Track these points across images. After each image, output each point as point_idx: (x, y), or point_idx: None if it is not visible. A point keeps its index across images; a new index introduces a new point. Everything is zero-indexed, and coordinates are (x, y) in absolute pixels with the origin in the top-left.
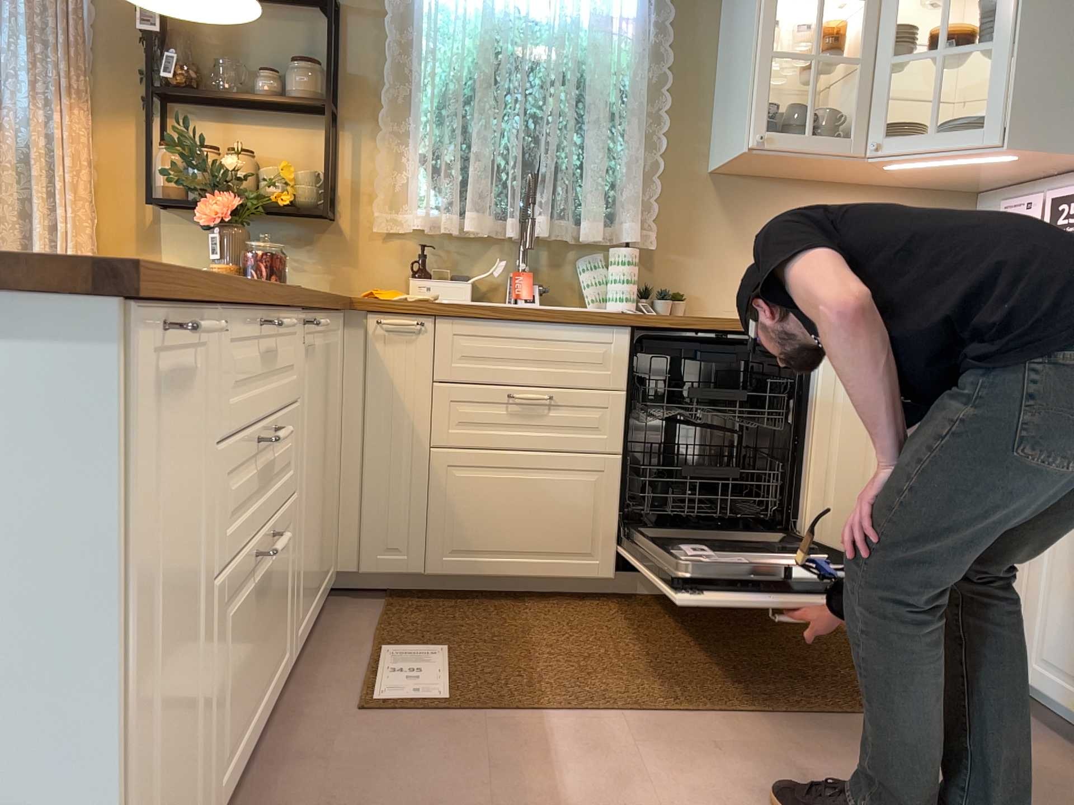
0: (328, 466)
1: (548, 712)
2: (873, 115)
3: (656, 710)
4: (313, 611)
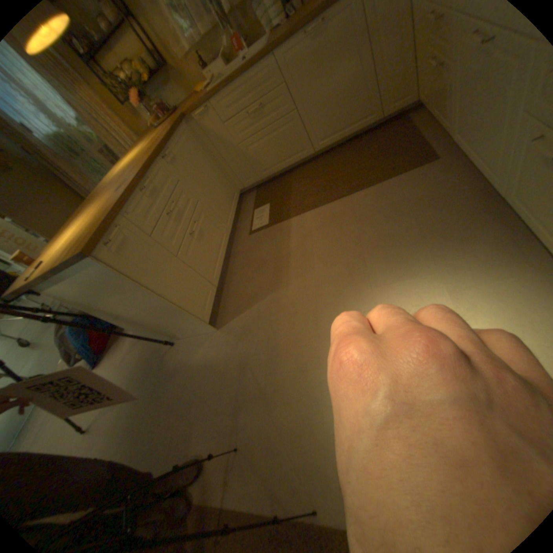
0: (212, 172)
1: (292, 216)
2: None
3: (321, 203)
4: (233, 211)
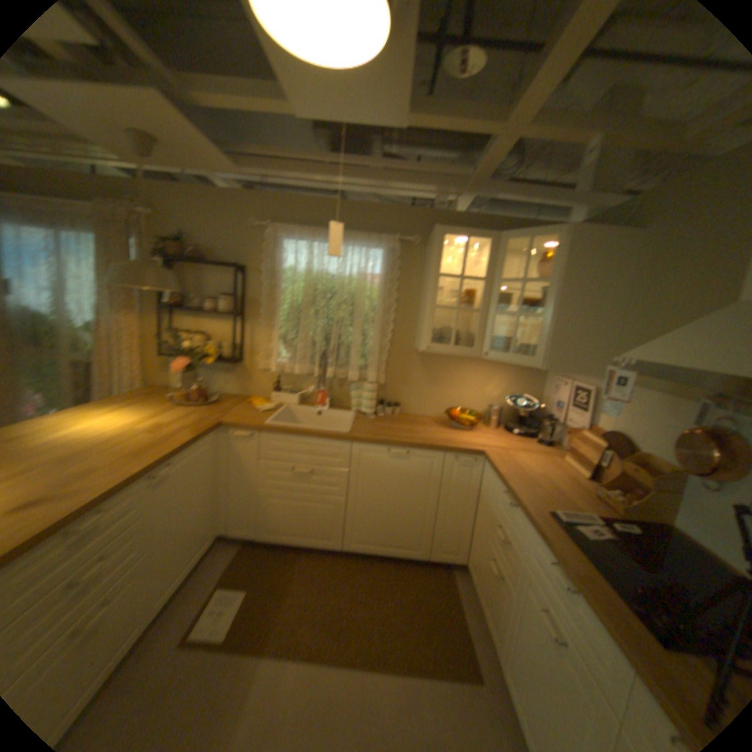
0: (195, 509)
1: (263, 660)
2: (484, 339)
3: (316, 664)
4: (179, 580)
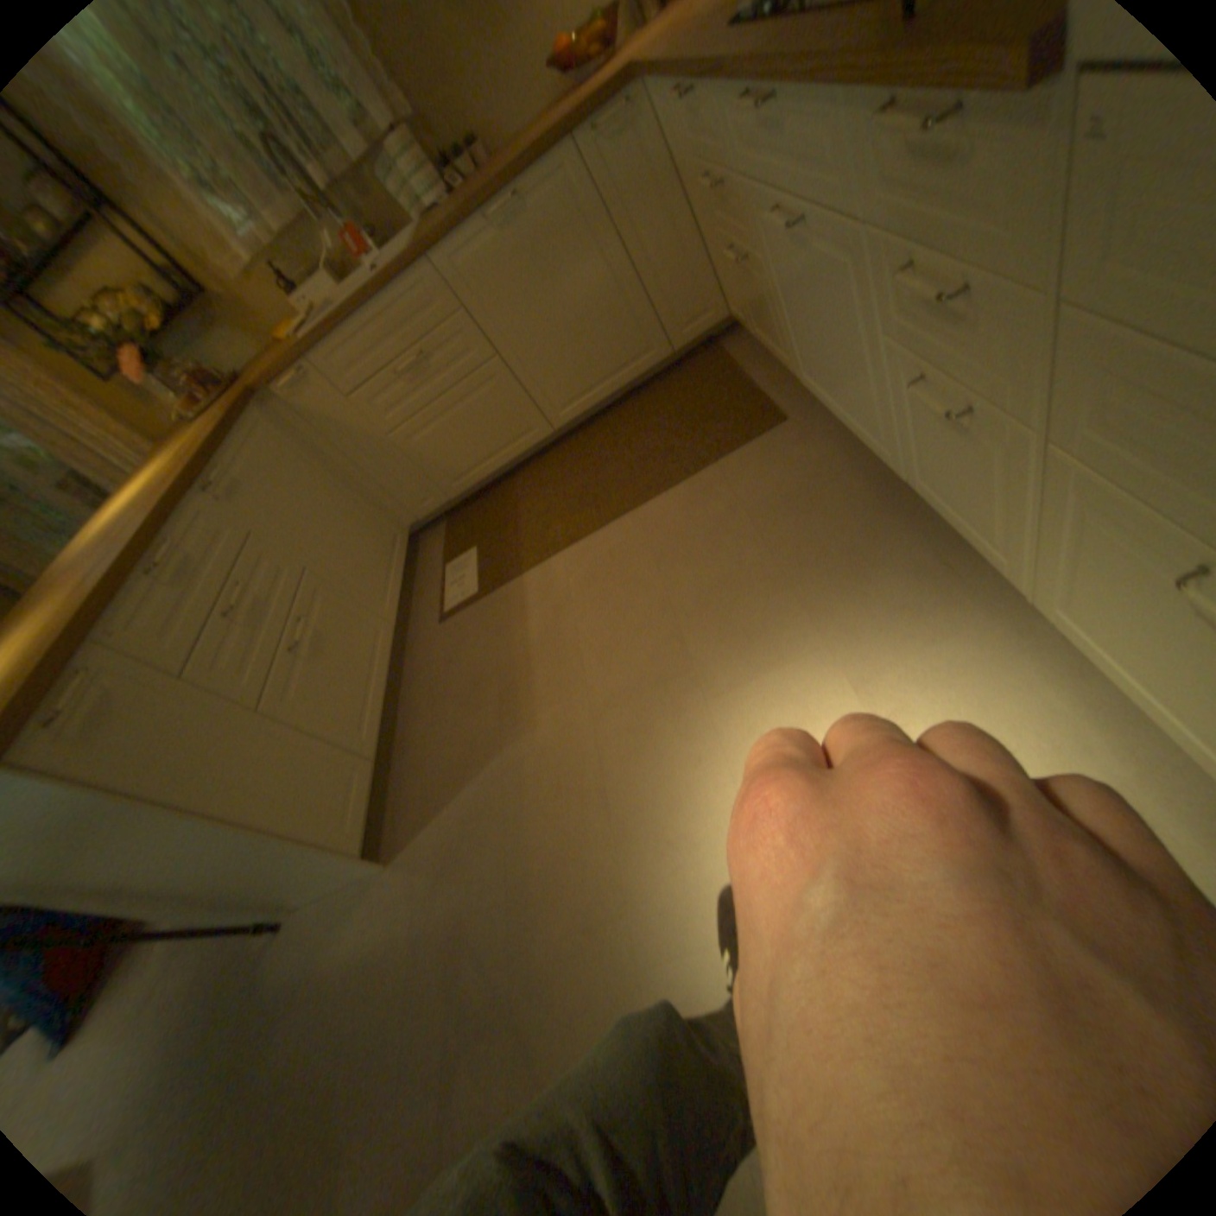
0: (337, 500)
1: (527, 568)
2: None
3: (582, 534)
4: (398, 575)
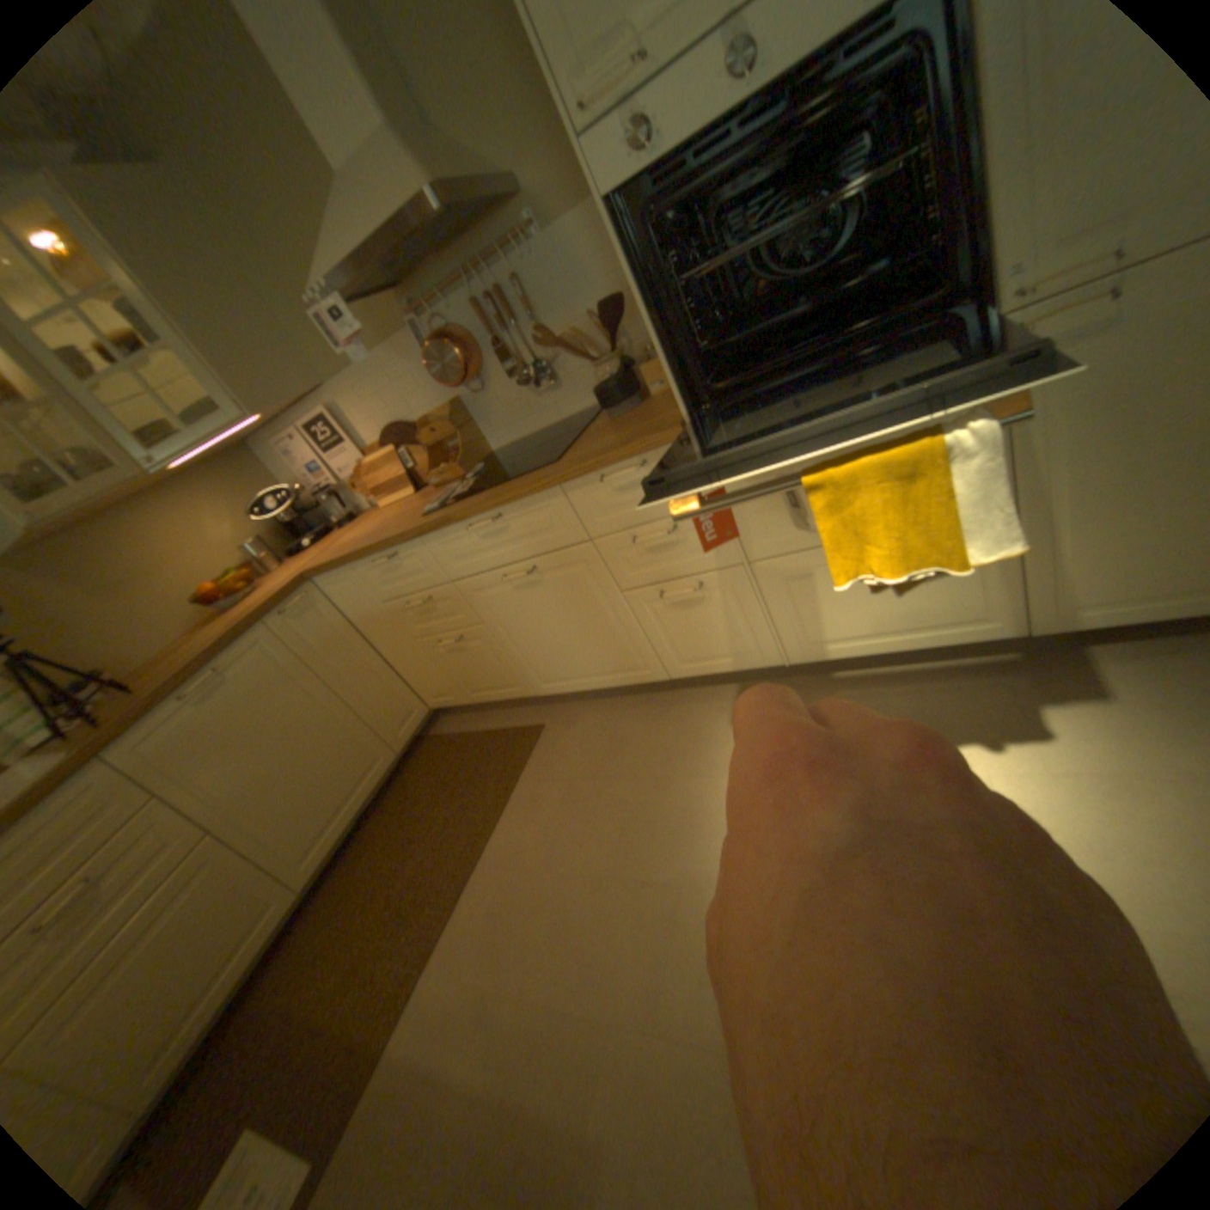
0: None
1: (383, 1043)
2: (119, 436)
3: (433, 938)
4: None
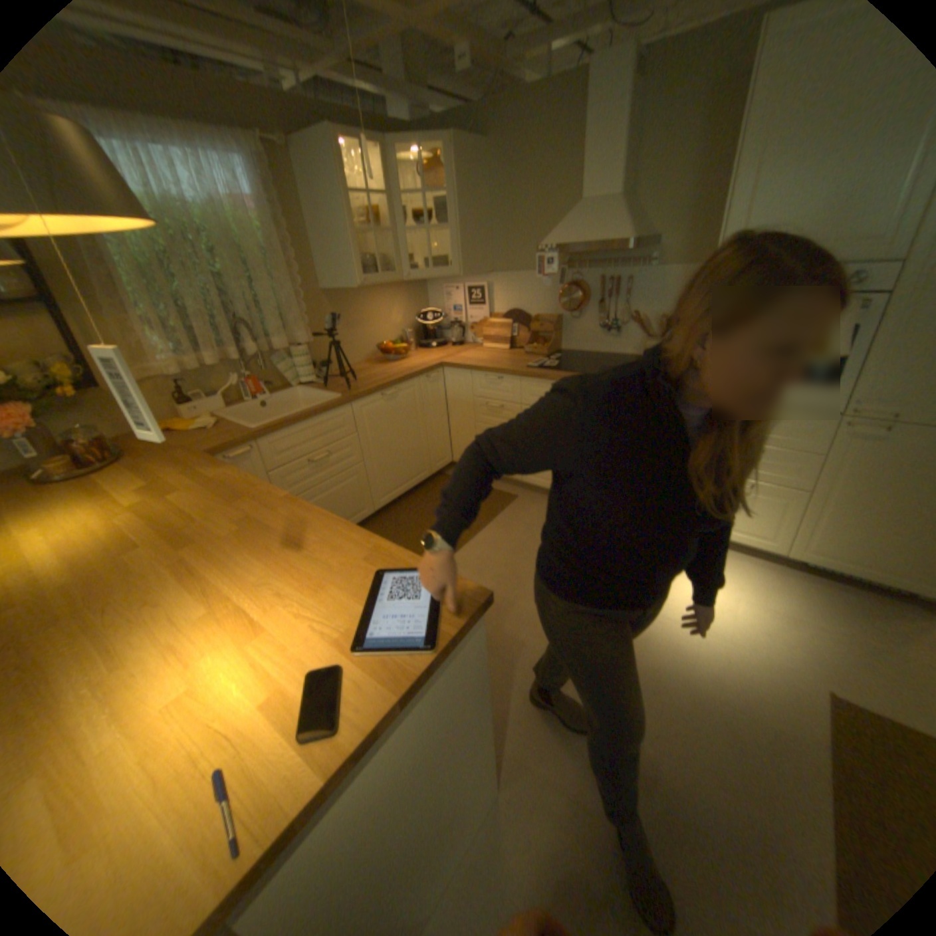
0: None
1: None
2: (401, 259)
3: None
4: None
